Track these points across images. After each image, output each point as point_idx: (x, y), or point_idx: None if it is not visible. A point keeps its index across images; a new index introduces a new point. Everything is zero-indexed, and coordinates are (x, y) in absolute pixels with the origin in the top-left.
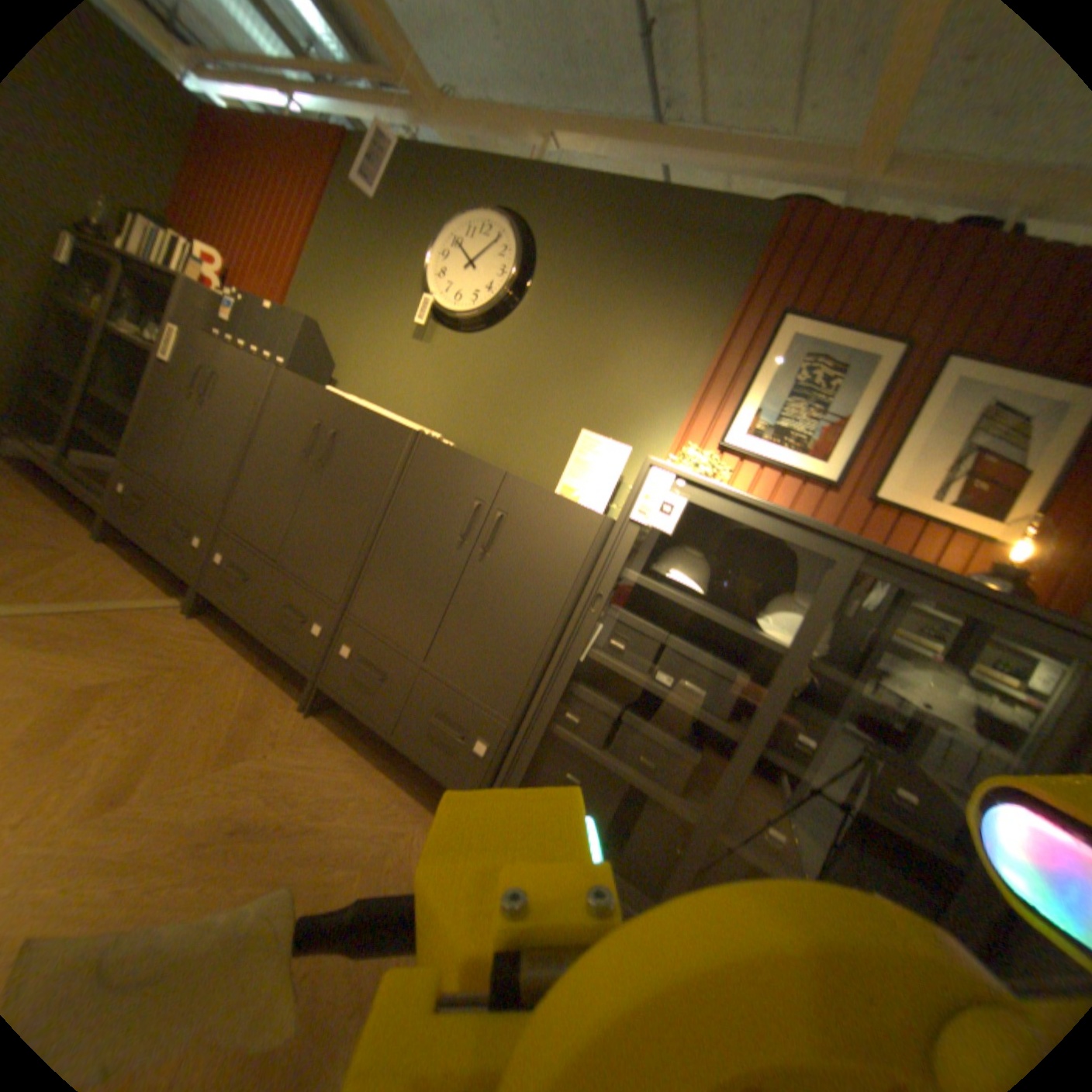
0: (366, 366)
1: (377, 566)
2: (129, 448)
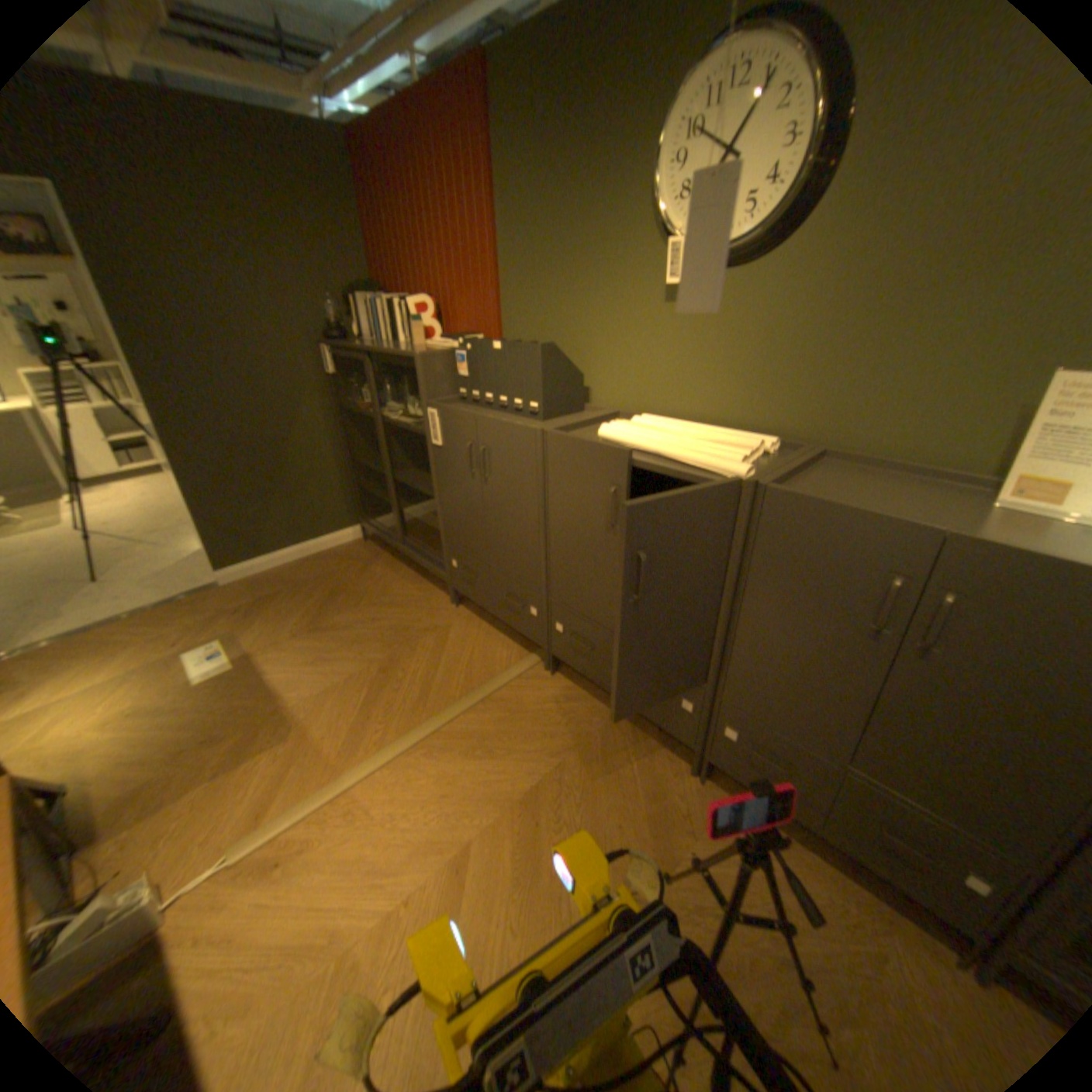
0: (616, 363)
1: (744, 653)
2: (446, 530)
